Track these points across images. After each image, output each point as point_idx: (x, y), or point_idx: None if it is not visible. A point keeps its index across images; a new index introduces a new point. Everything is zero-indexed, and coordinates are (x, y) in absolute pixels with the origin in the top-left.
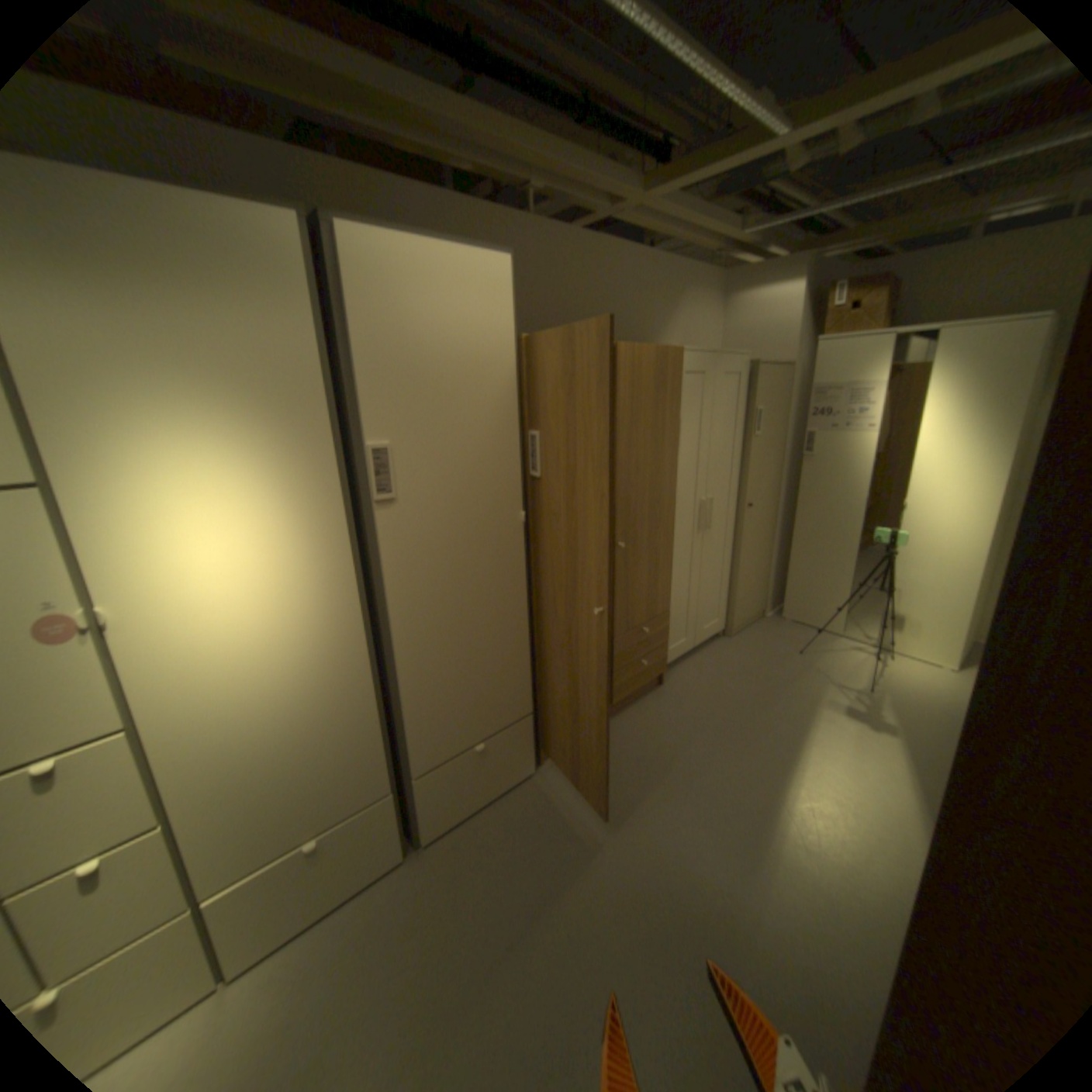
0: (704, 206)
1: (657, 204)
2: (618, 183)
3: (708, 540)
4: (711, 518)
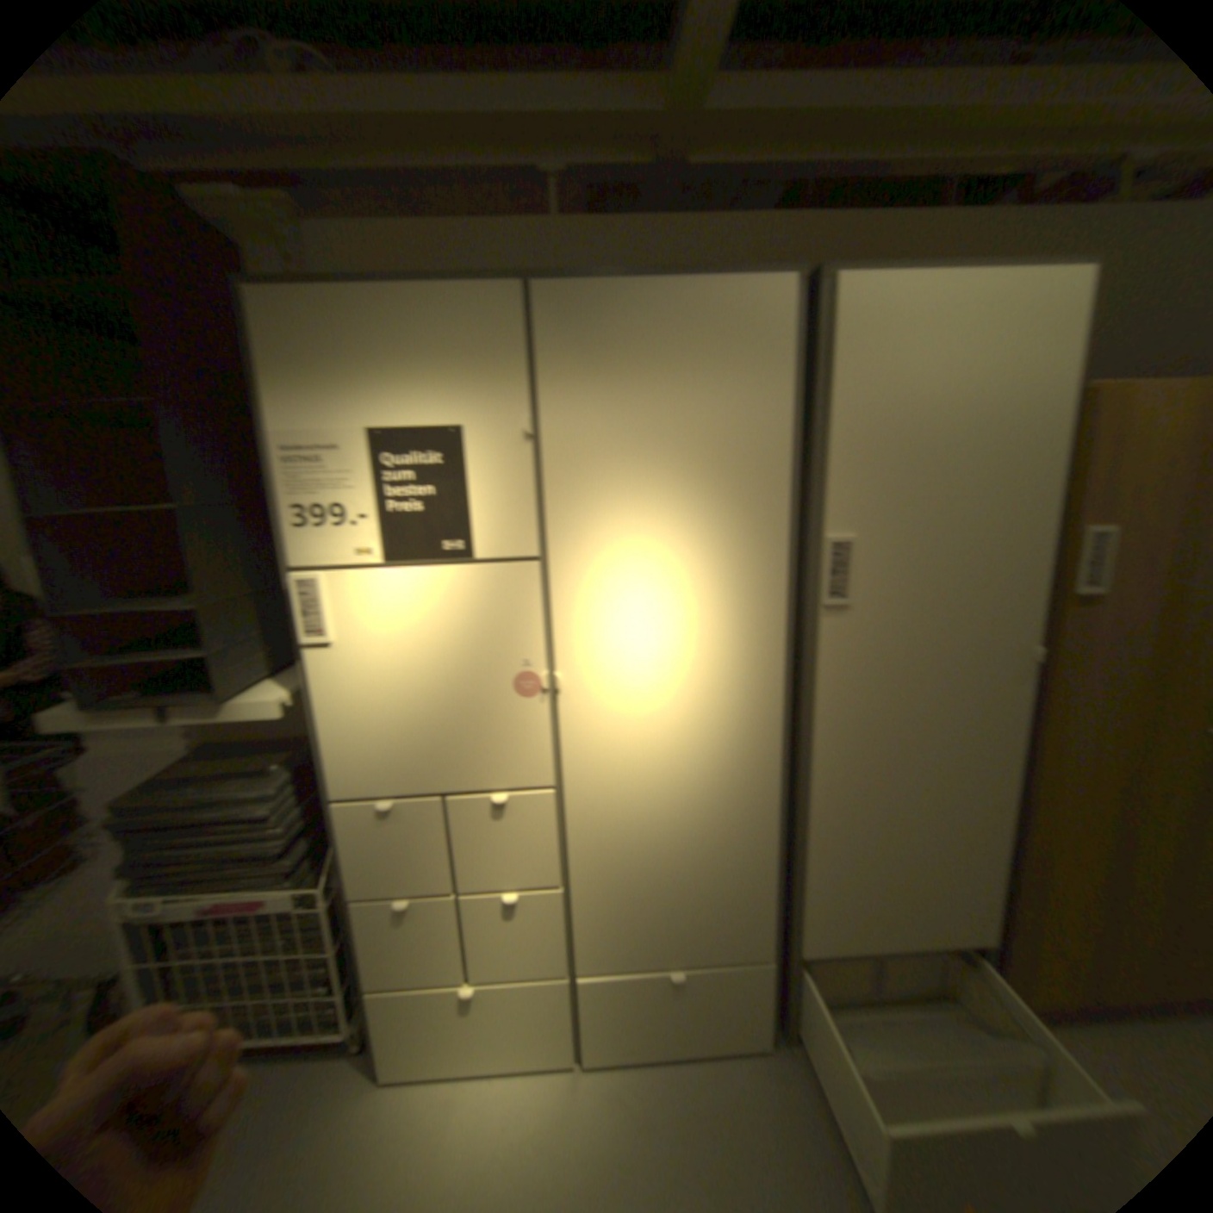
0: None
1: None
2: None
3: None
4: None
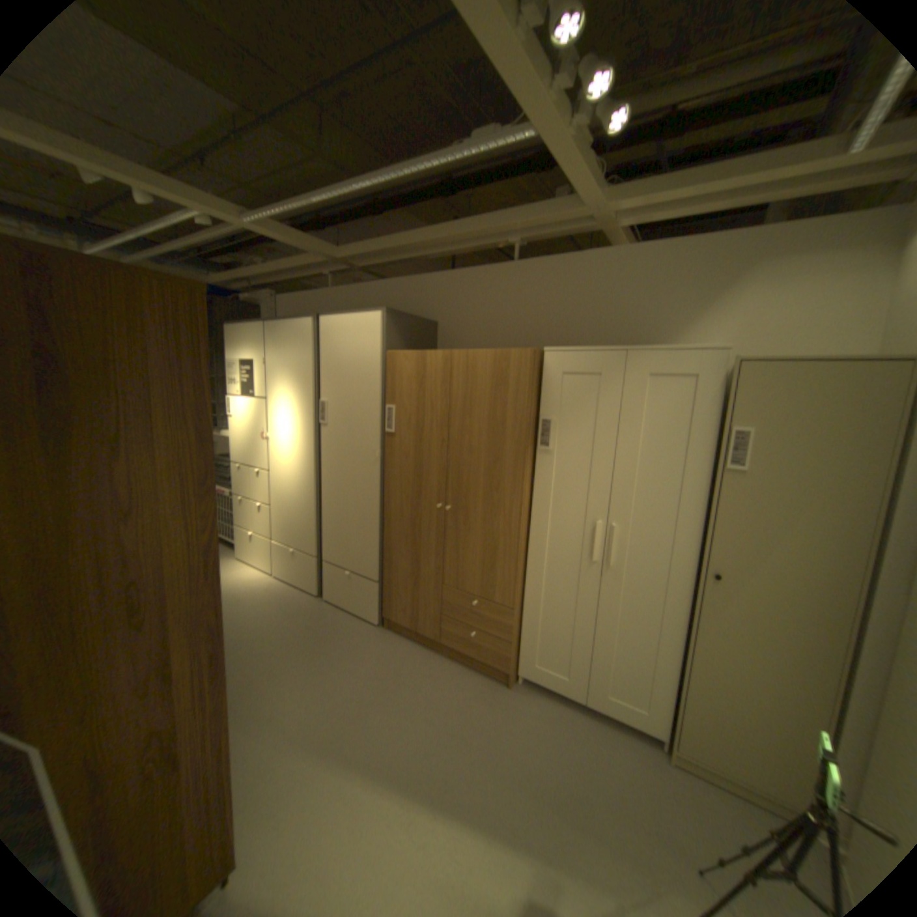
0: (710, 169)
1: (618, 206)
2: (552, 214)
3: (615, 579)
4: (612, 550)
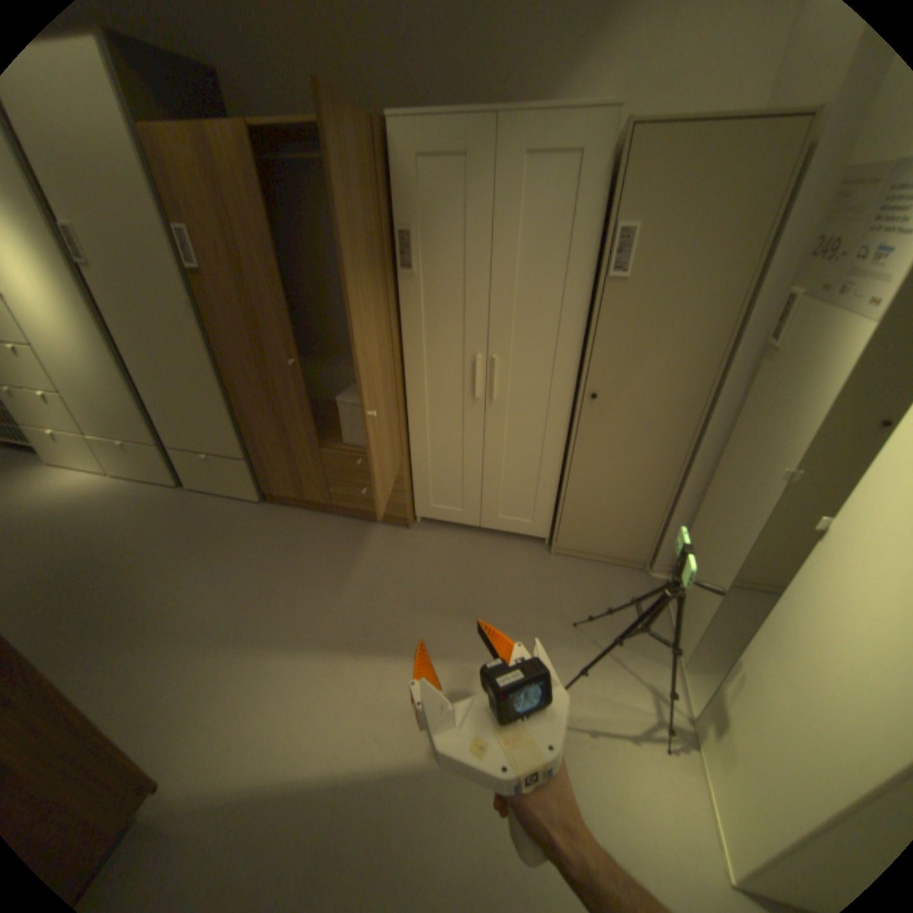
0: None
1: None
2: None
3: (498, 413)
4: (493, 384)
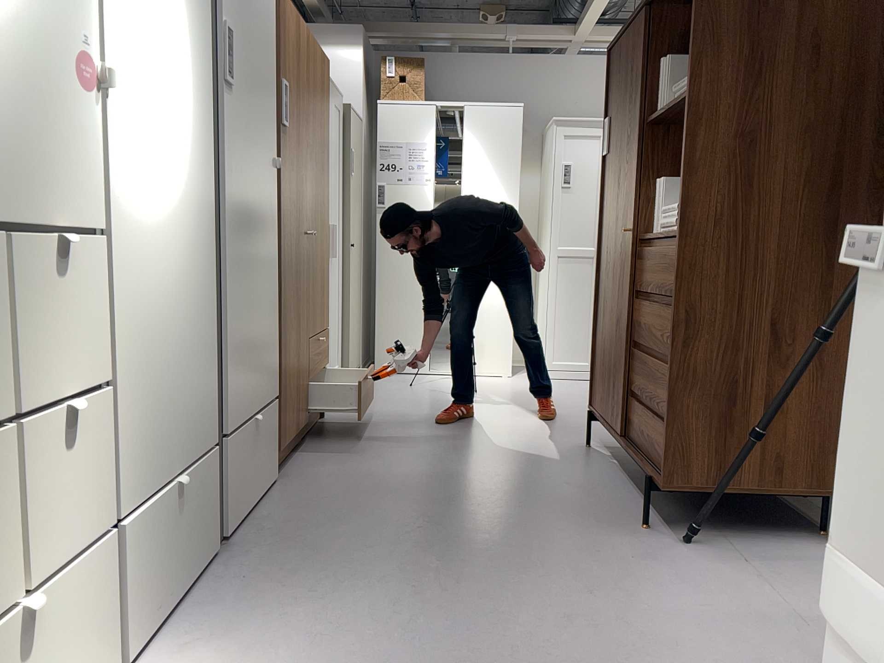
0: None
1: None
2: None
3: (332, 269)
4: (335, 244)
